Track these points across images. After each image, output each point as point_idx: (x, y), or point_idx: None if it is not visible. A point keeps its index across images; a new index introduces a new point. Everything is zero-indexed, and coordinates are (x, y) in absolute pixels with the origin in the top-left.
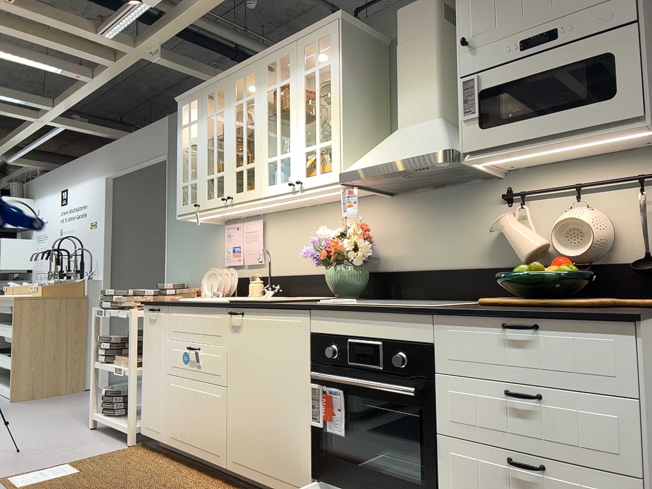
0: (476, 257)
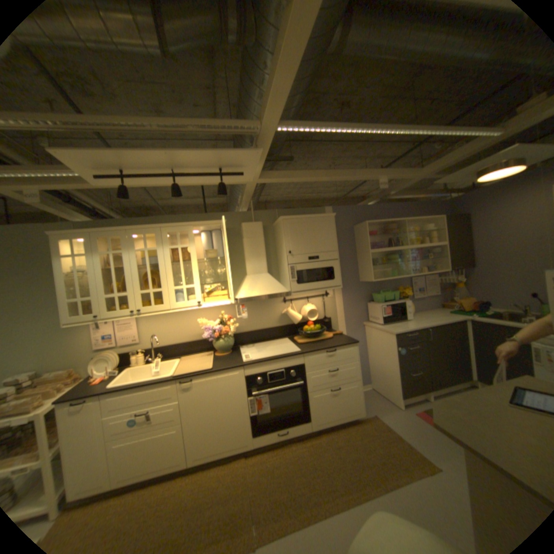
0: (274, 323)
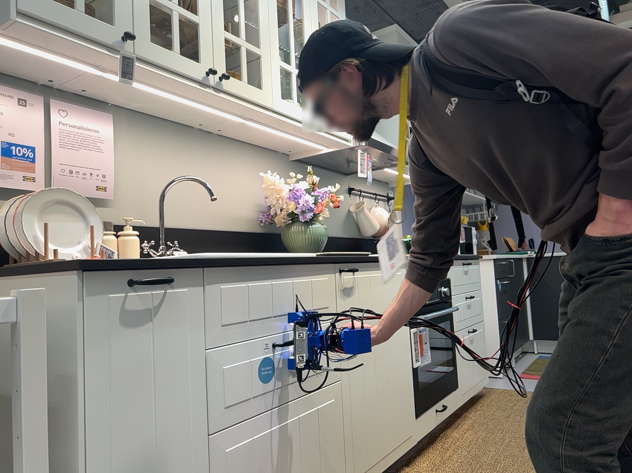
0: (340, 228)
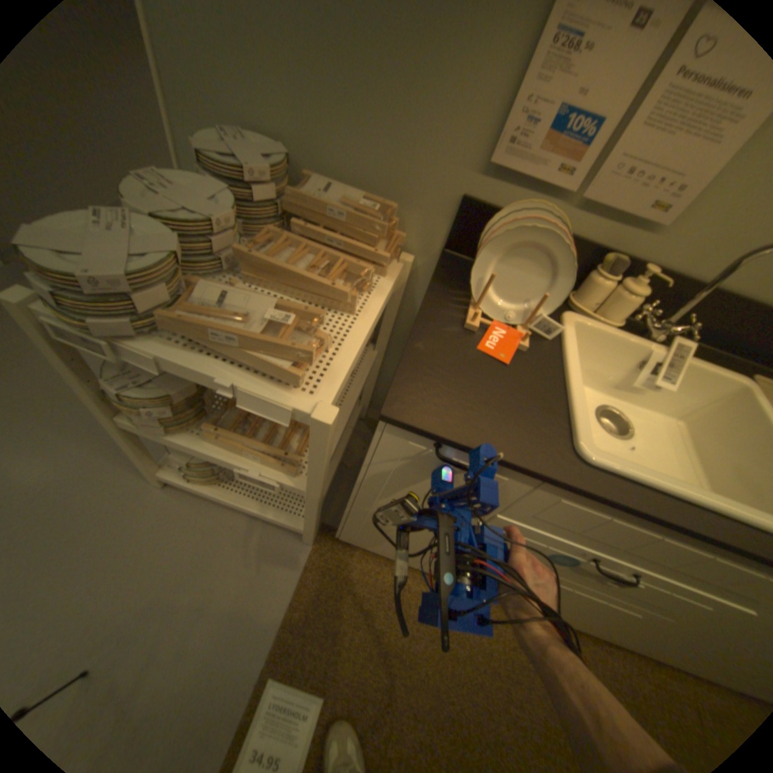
0: None
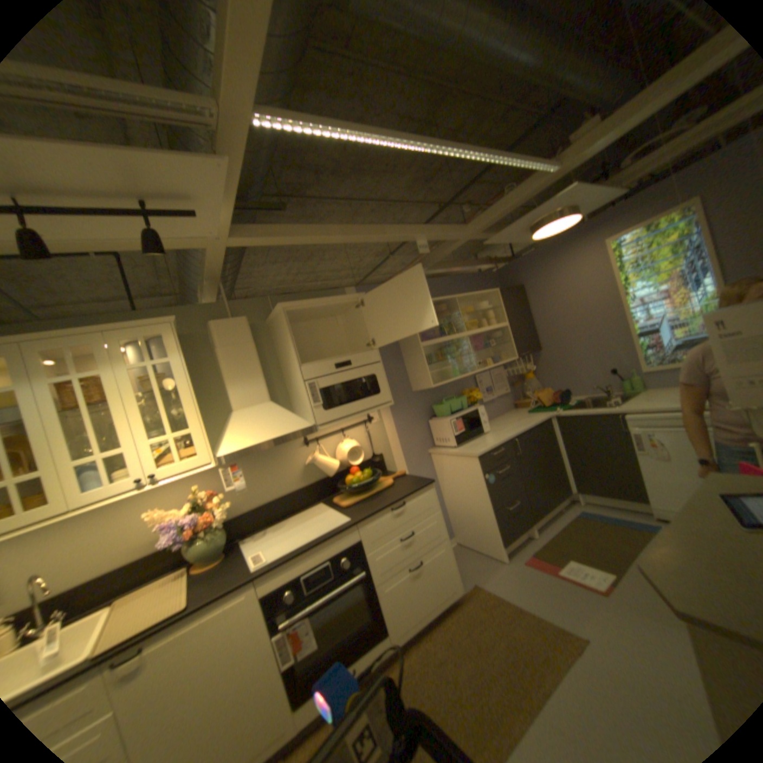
0: (294, 483)
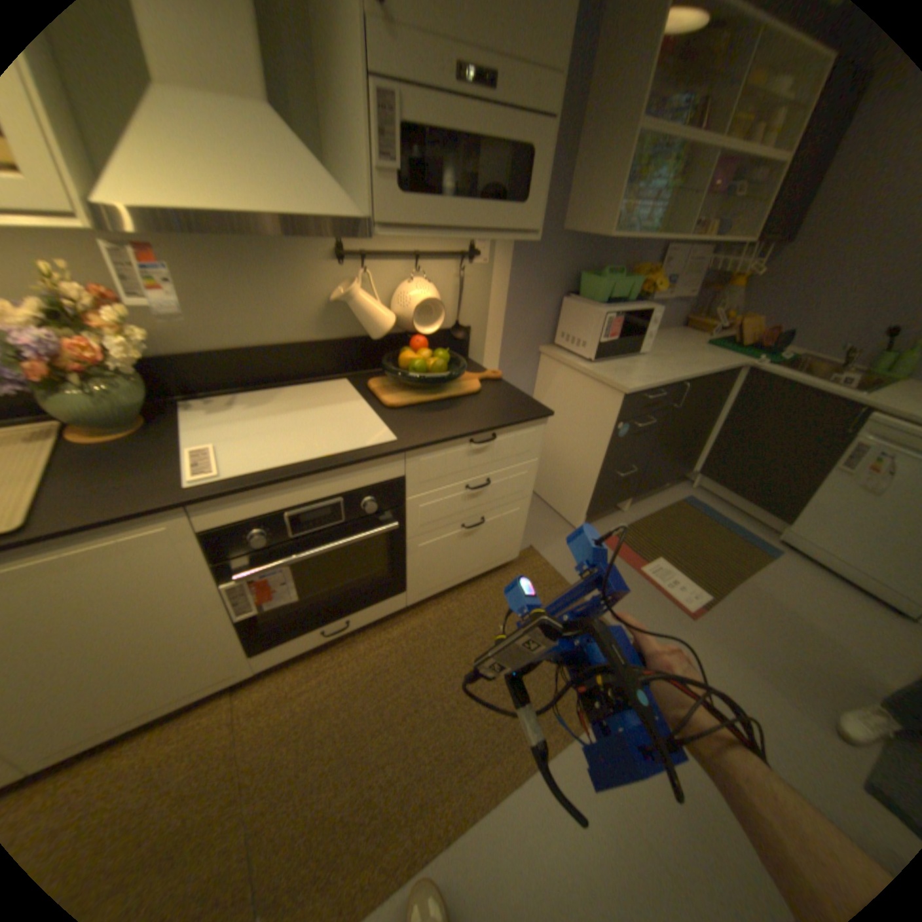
0: (303, 329)
